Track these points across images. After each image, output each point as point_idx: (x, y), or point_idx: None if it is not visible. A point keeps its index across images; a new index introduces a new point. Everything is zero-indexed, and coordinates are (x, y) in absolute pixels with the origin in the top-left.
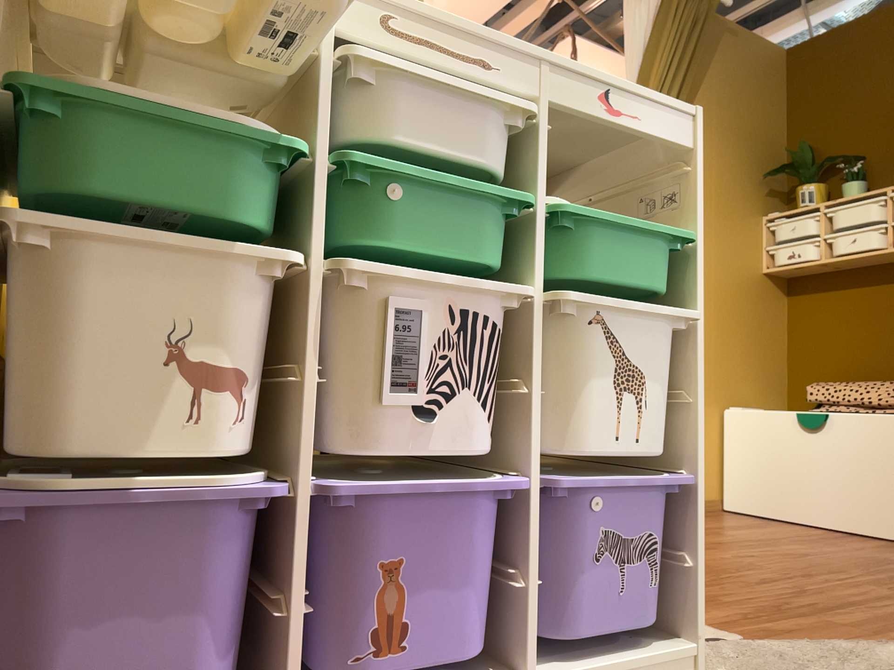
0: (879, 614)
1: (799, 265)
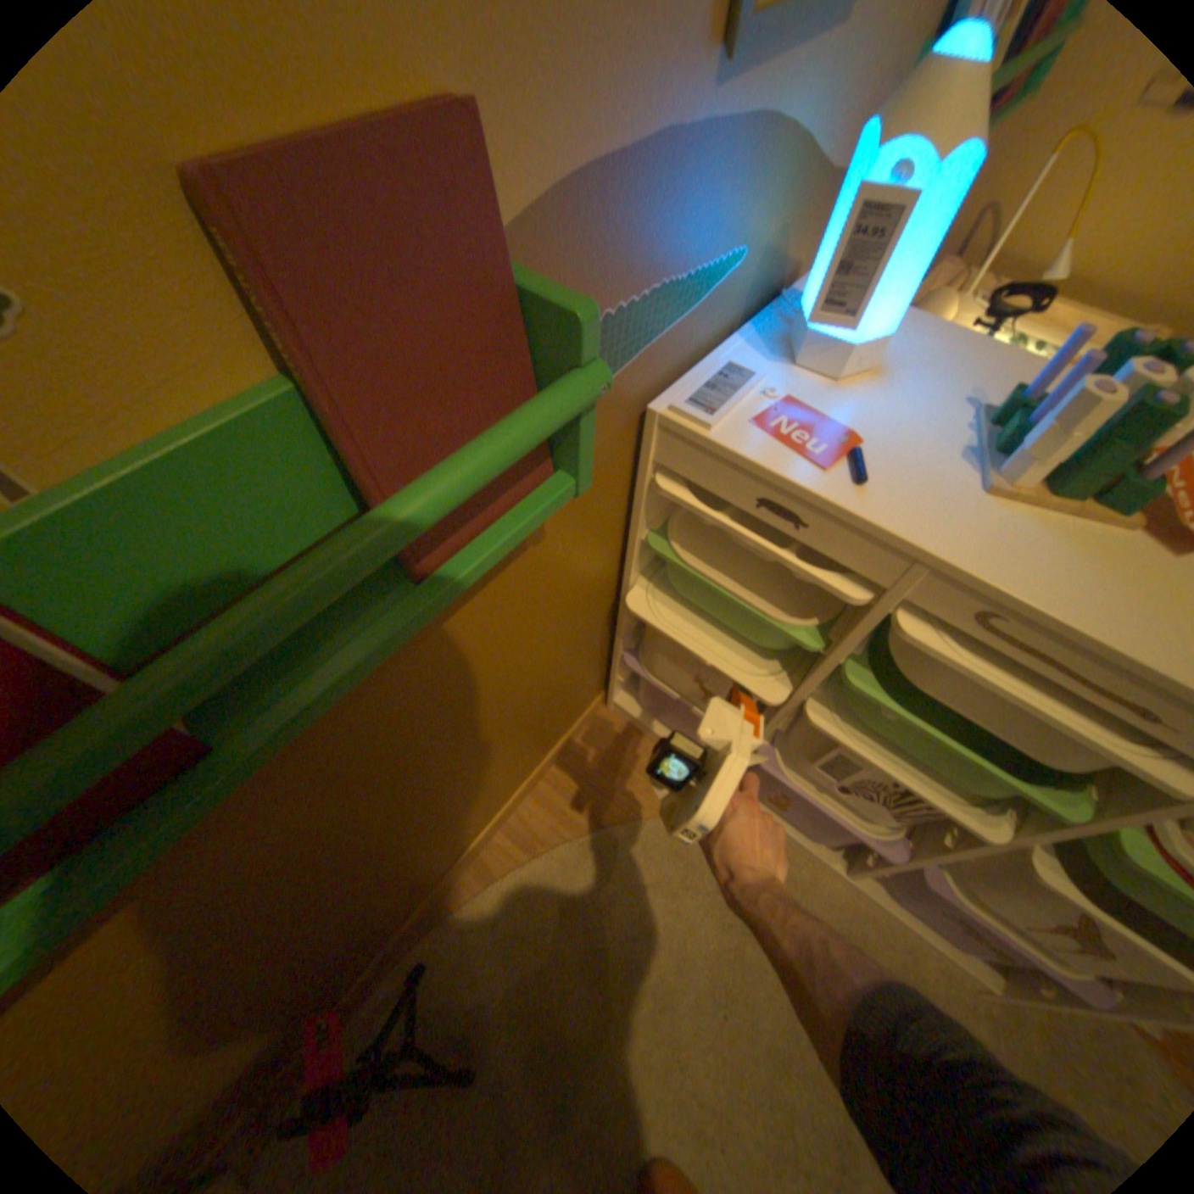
0: None
1: None
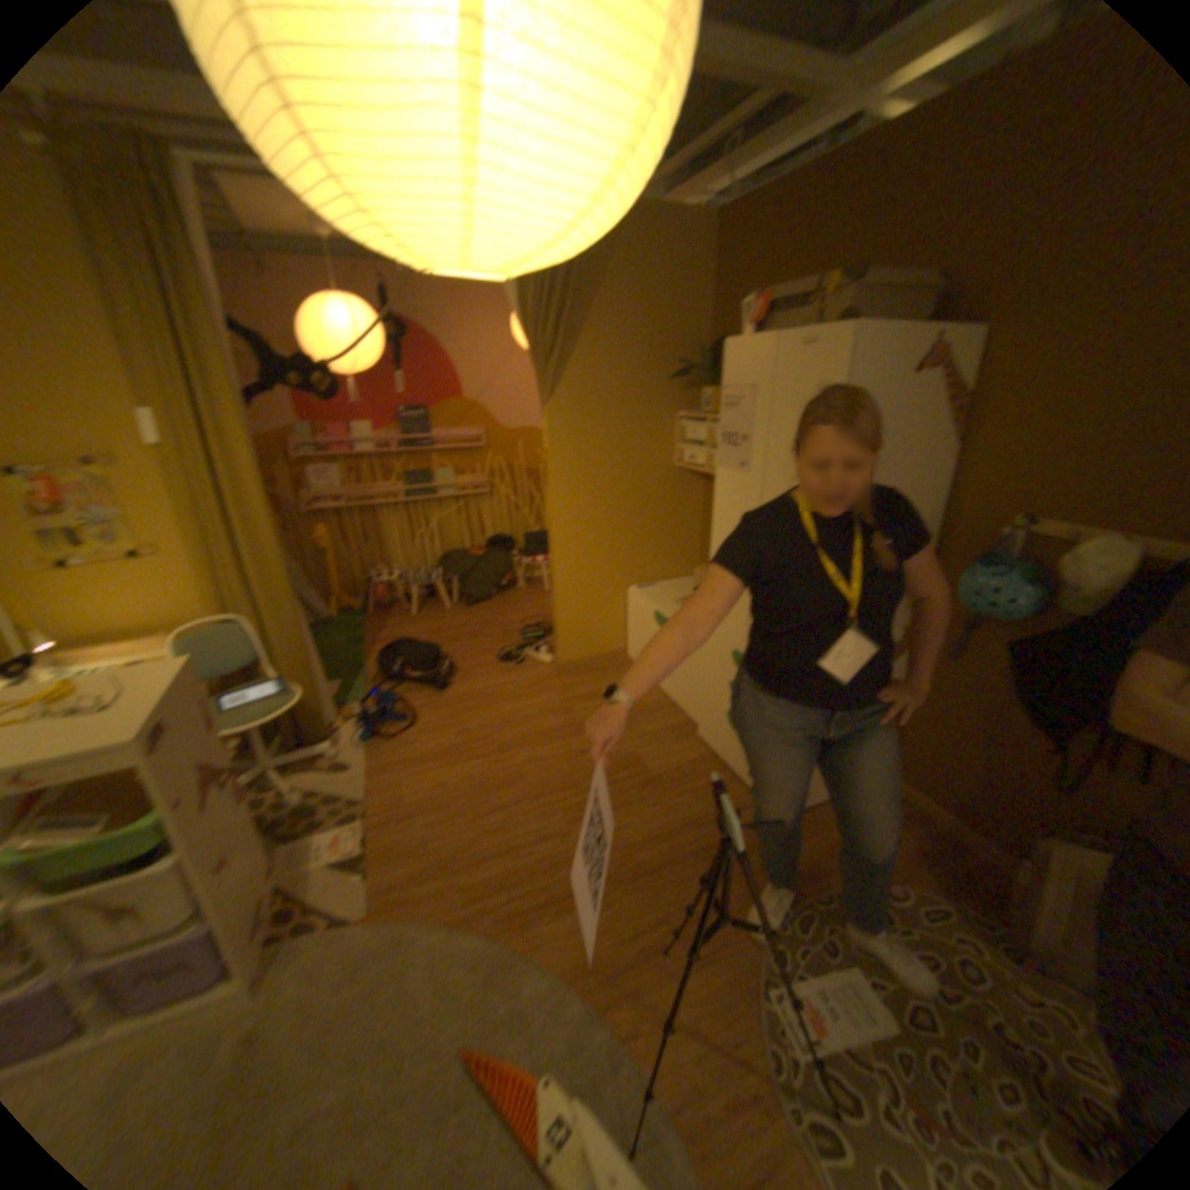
0: (499, 882)
1: (696, 471)
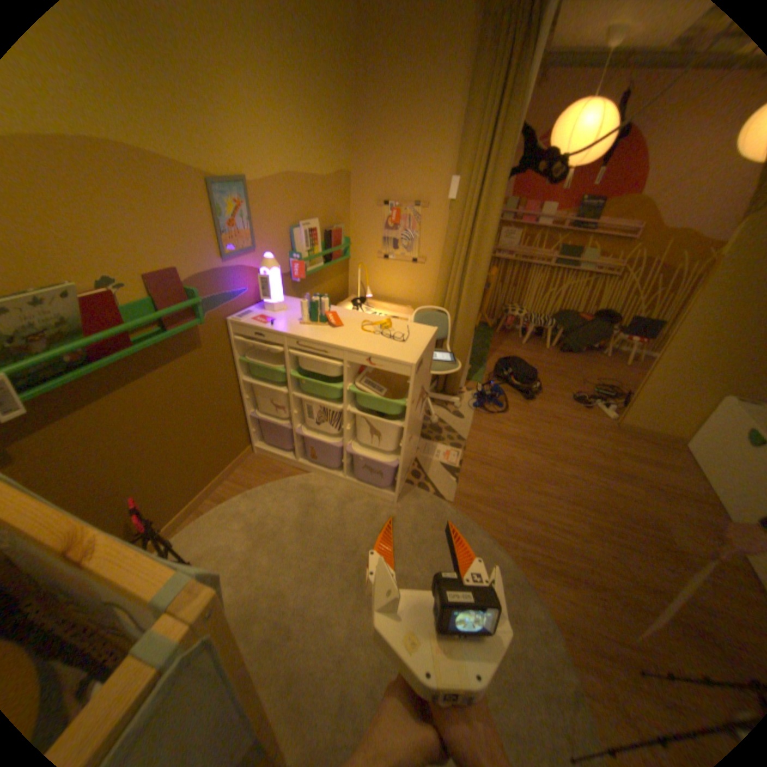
0: (533, 537)
1: None
